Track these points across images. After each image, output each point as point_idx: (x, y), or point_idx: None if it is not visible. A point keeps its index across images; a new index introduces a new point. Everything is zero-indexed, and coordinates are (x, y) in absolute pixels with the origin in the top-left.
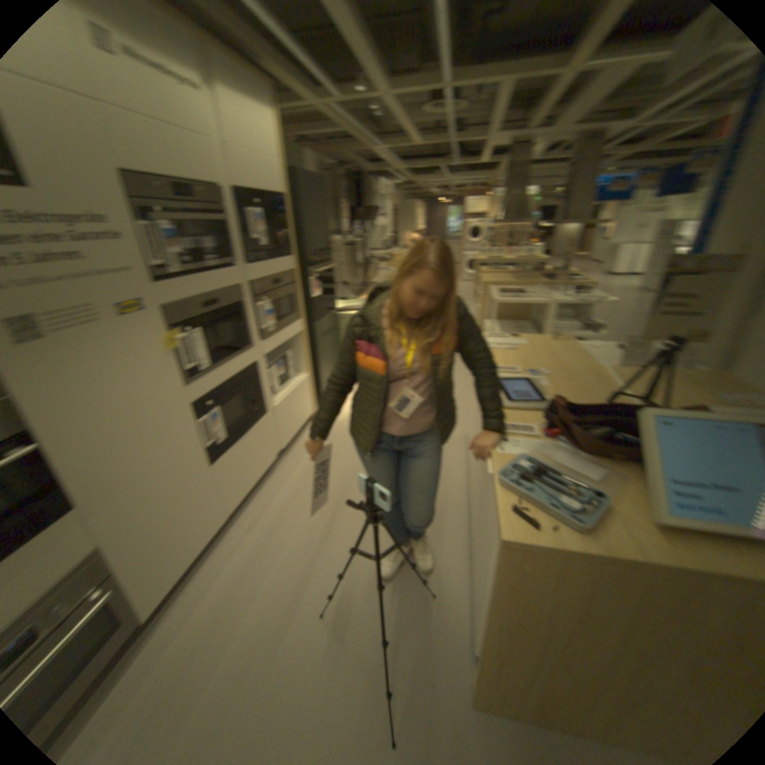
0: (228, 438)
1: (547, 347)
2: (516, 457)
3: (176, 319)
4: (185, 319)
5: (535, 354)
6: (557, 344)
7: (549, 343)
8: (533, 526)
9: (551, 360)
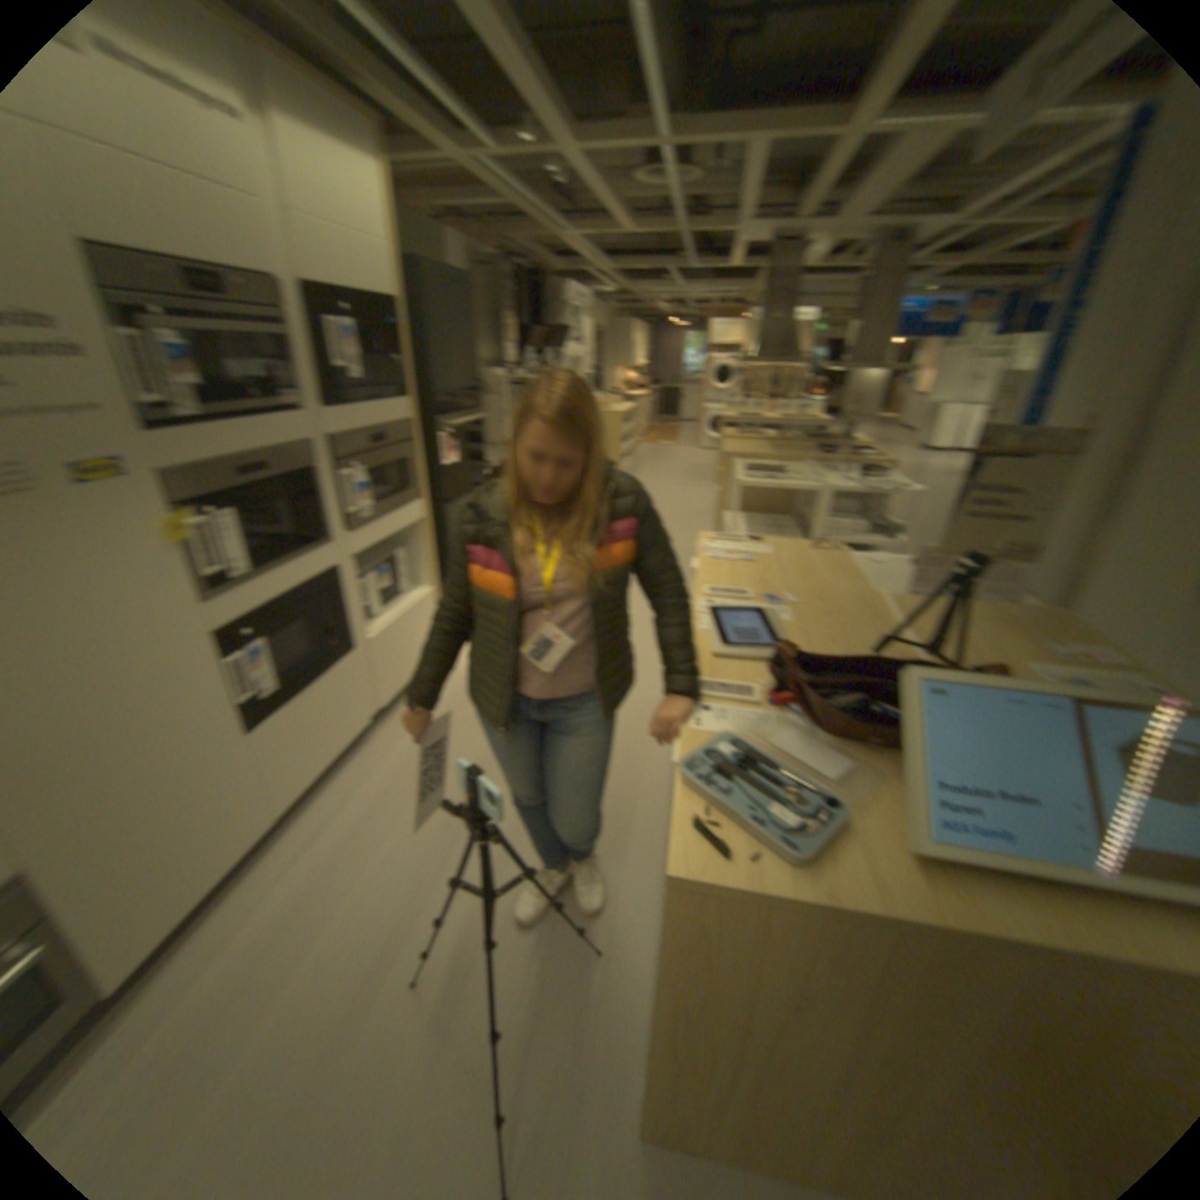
0: (282, 688)
1: (804, 559)
2: (720, 737)
3: (187, 491)
4: (206, 491)
5: (783, 571)
6: (820, 555)
7: (809, 553)
8: (723, 853)
9: (806, 580)
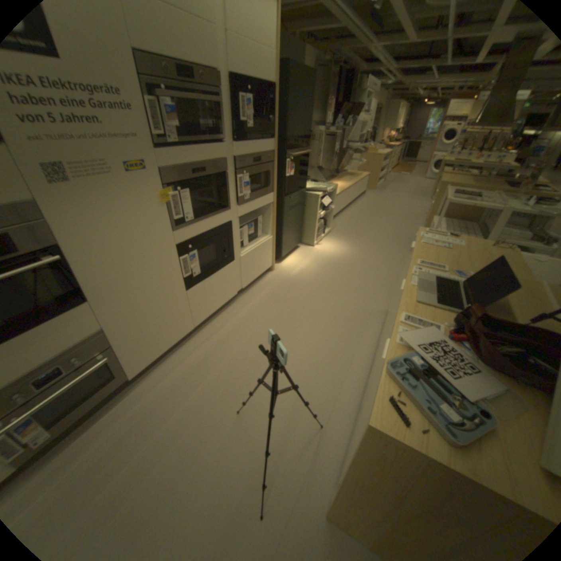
0: (205, 273)
1: (488, 252)
2: (415, 351)
3: (174, 180)
4: (182, 180)
5: (472, 257)
6: (500, 250)
7: (492, 248)
8: (407, 421)
9: (487, 265)
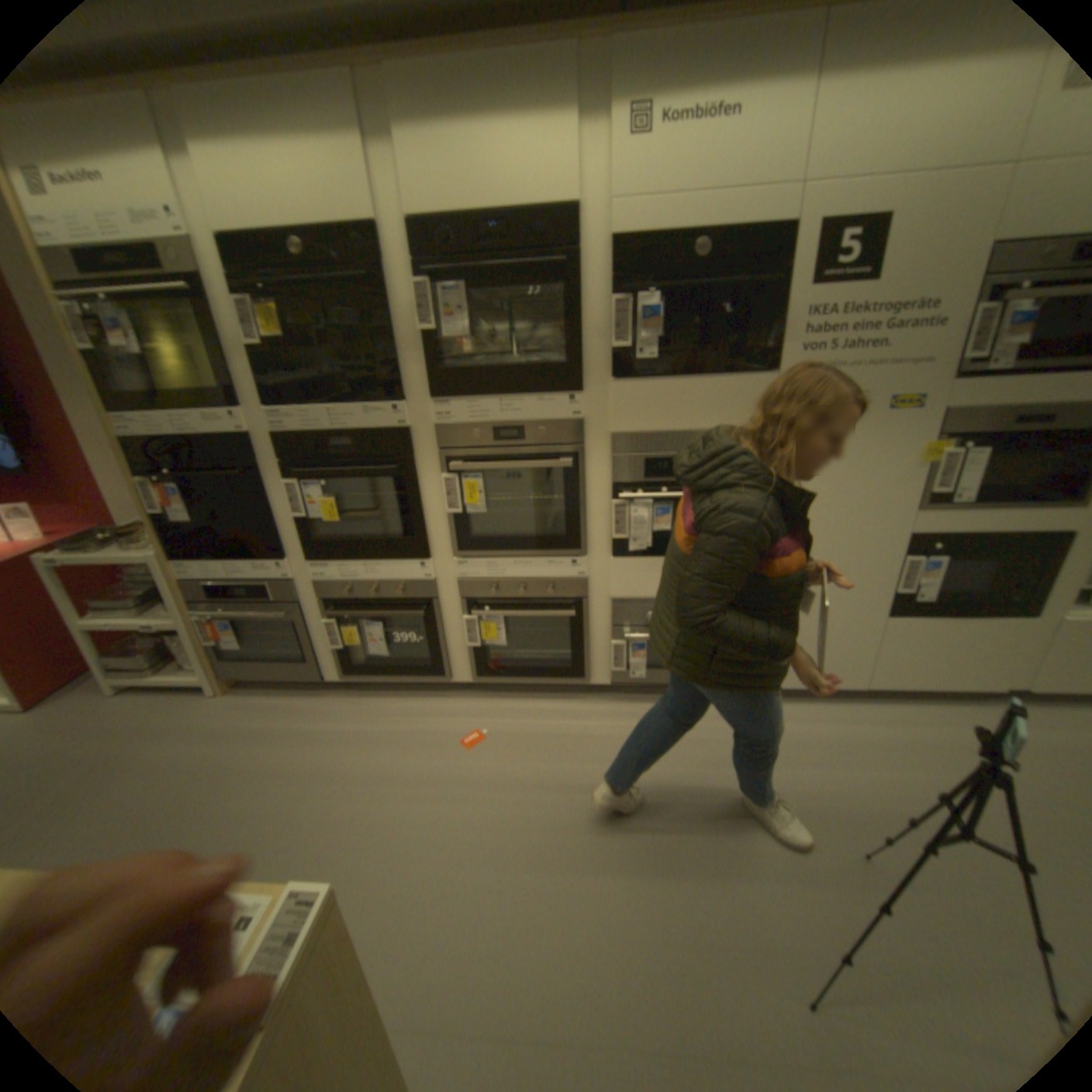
0: (947, 608)
1: None
2: None
3: (967, 429)
4: (984, 432)
5: None
6: None
7: None
8: None
9: None
